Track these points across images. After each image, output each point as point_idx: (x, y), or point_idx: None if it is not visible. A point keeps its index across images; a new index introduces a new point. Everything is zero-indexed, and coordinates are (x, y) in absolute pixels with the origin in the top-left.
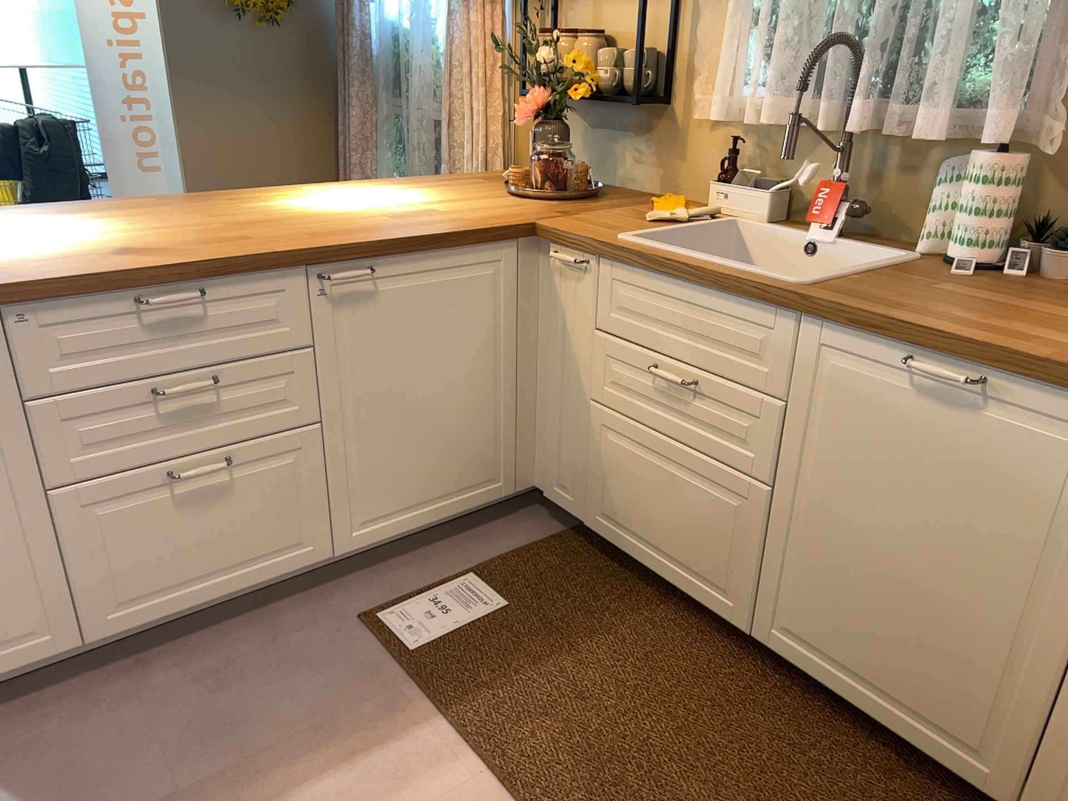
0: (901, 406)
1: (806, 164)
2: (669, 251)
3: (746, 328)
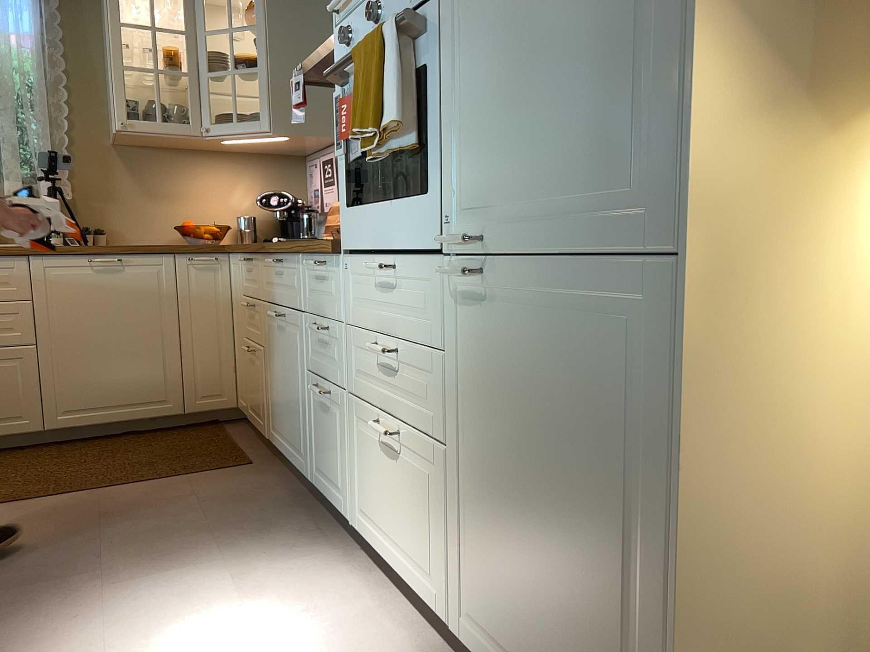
0: (90, 280)
1: None
2: None
3: None
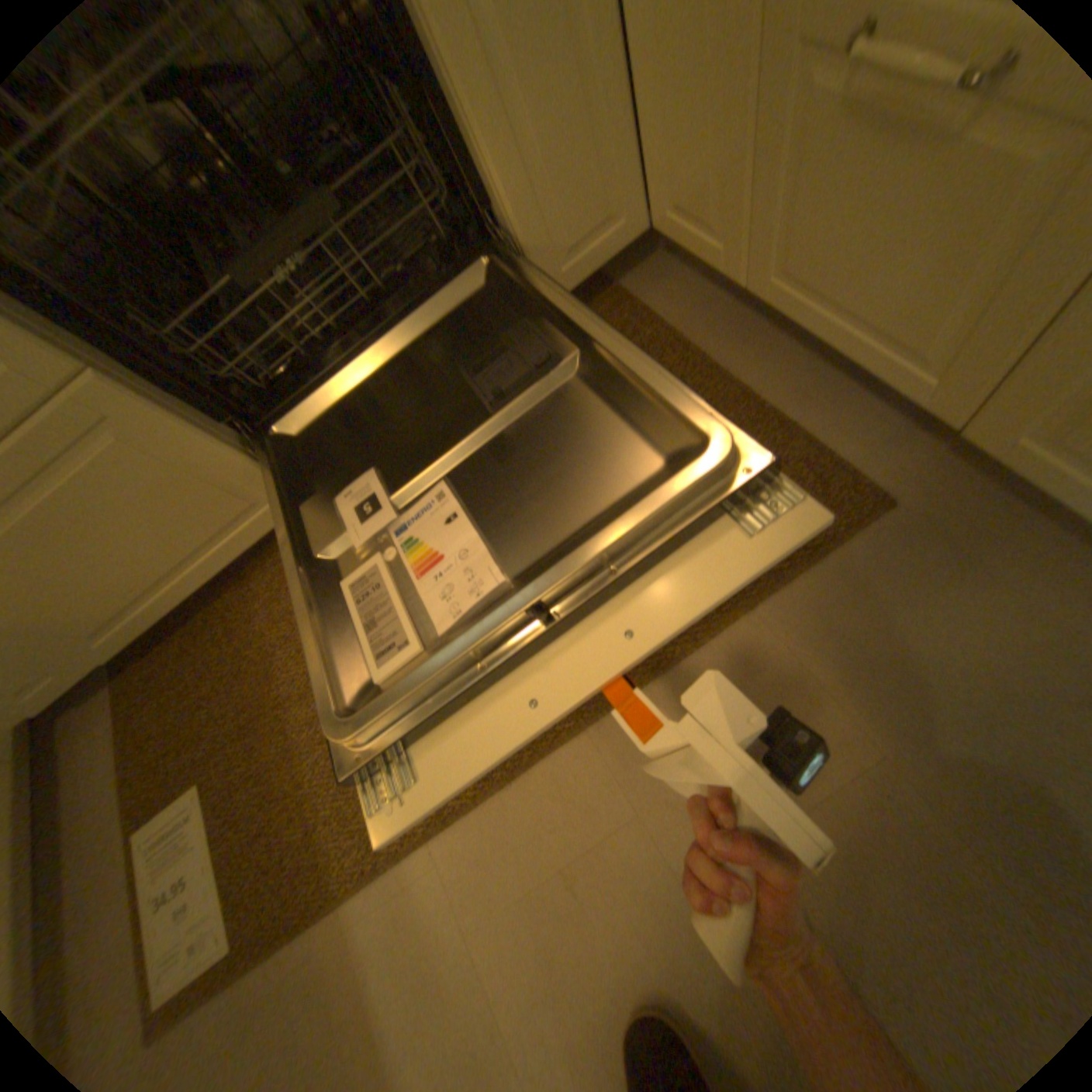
0: None
1: None
2: None
3: None
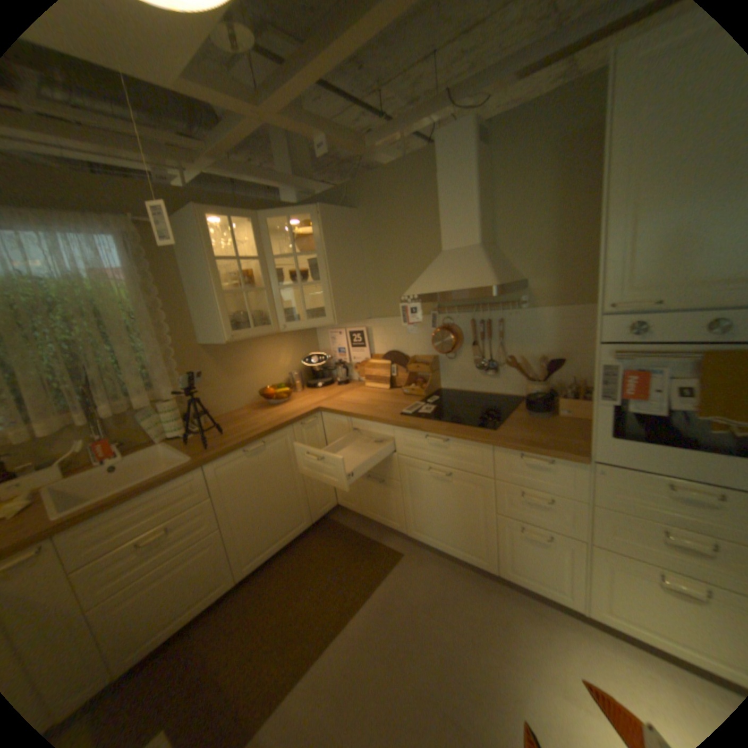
0: (246, 465)
1: (74, 443)
2: (107, 497)
3: (179, 490)
